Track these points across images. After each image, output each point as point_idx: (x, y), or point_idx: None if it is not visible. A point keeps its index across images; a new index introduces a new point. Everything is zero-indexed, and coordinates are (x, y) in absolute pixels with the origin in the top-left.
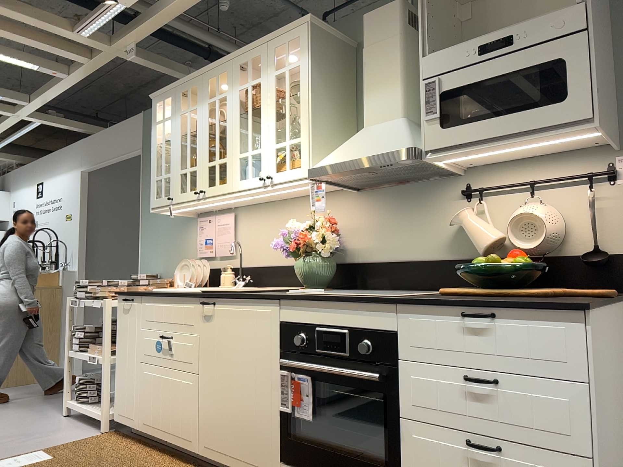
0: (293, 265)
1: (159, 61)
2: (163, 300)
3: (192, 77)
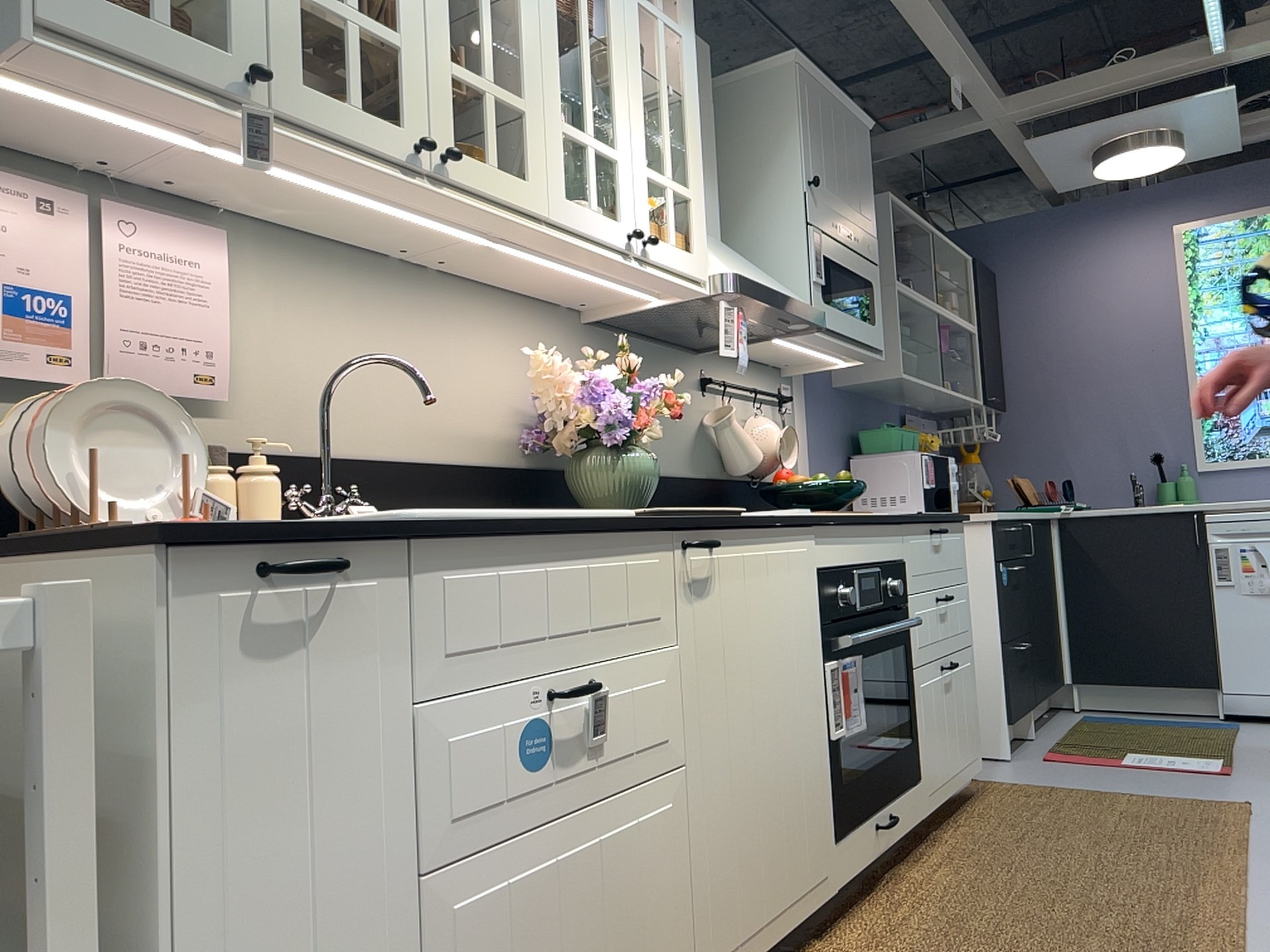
0: (459, 465)
1: None
2: (539, 550)
3: None
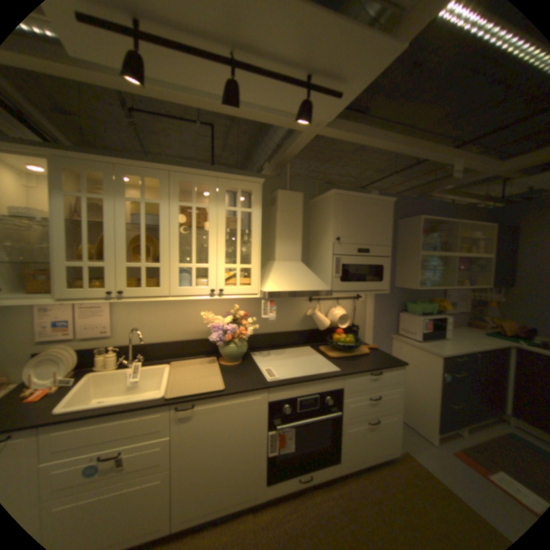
0: (190, 340)
1: None
2: (98, 421)
3: (93, 157)
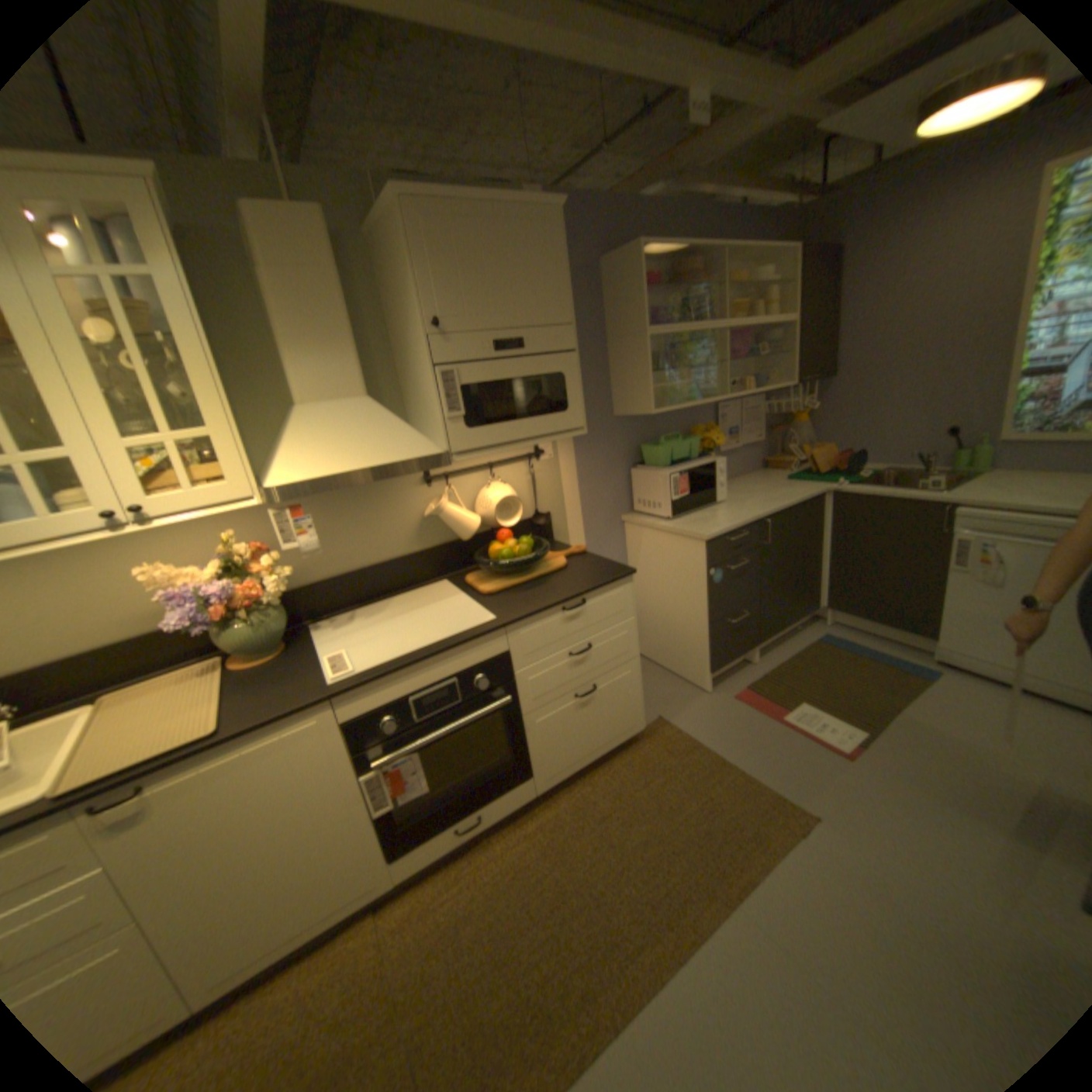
0: (138, 636)
1: None
2: None
3: None
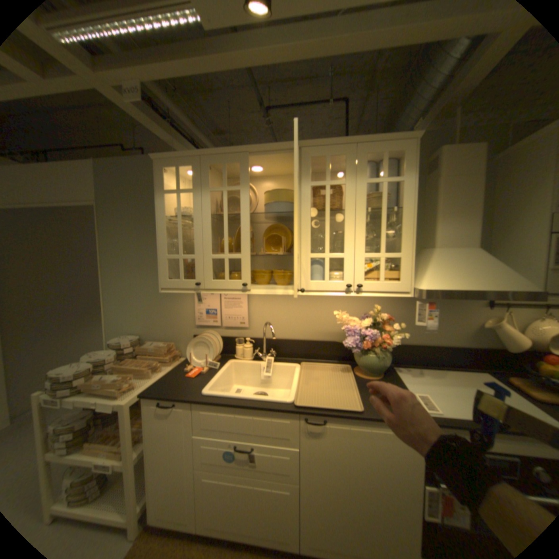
0: (320, 341)
1: (146, 109)
2: (233, 411)
3: (230, 150)
